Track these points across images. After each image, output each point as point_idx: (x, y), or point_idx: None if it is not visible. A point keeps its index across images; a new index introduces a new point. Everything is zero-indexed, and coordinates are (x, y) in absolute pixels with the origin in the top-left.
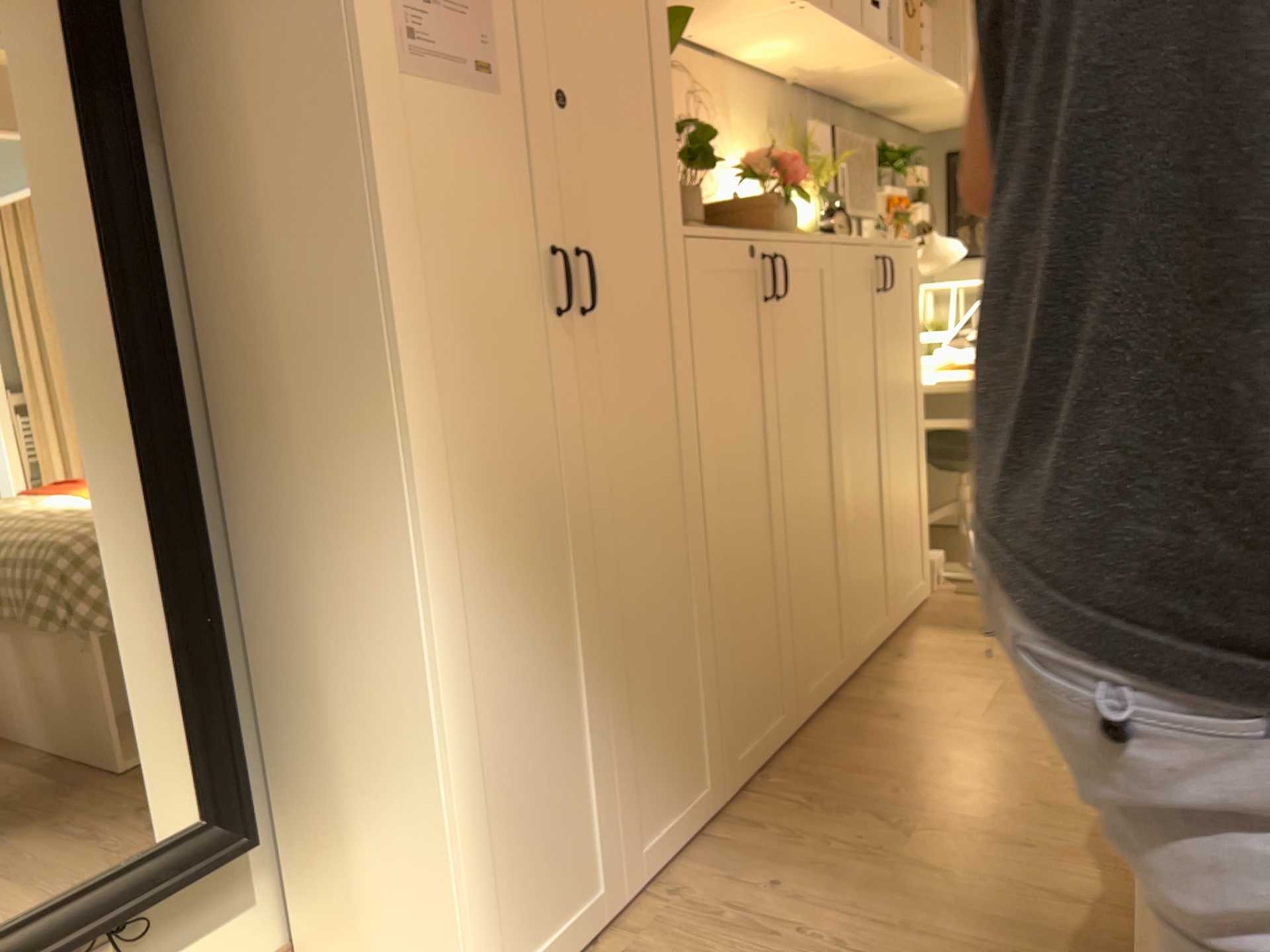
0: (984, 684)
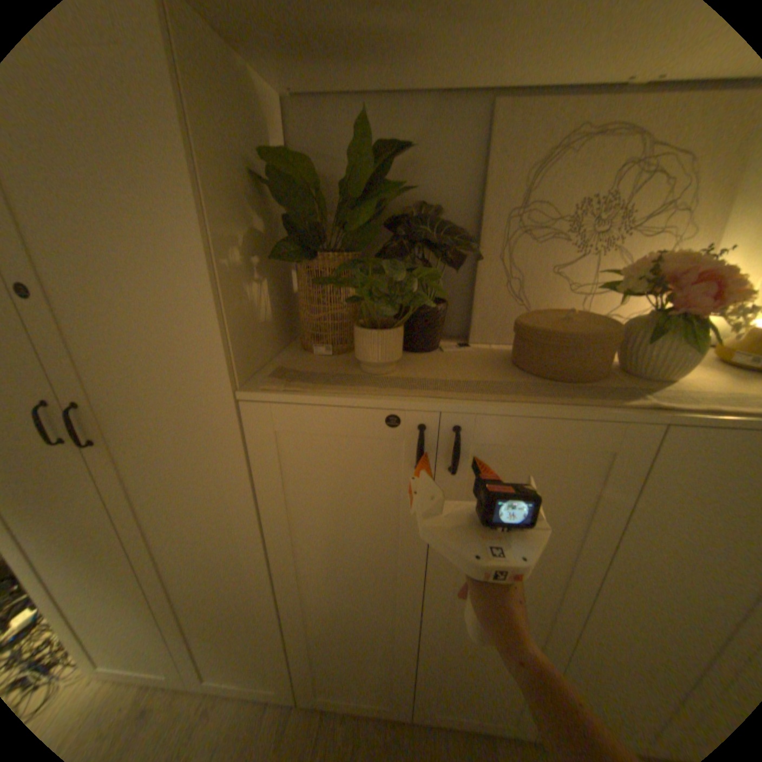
0: None
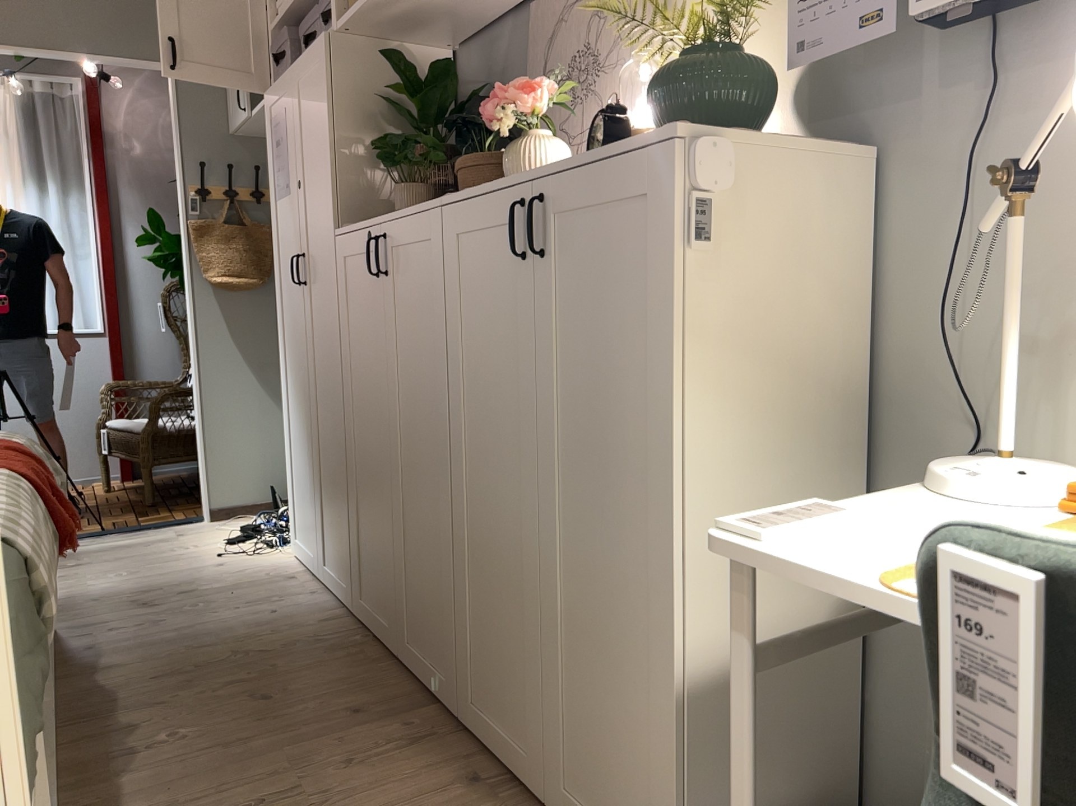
0: (322, 798)
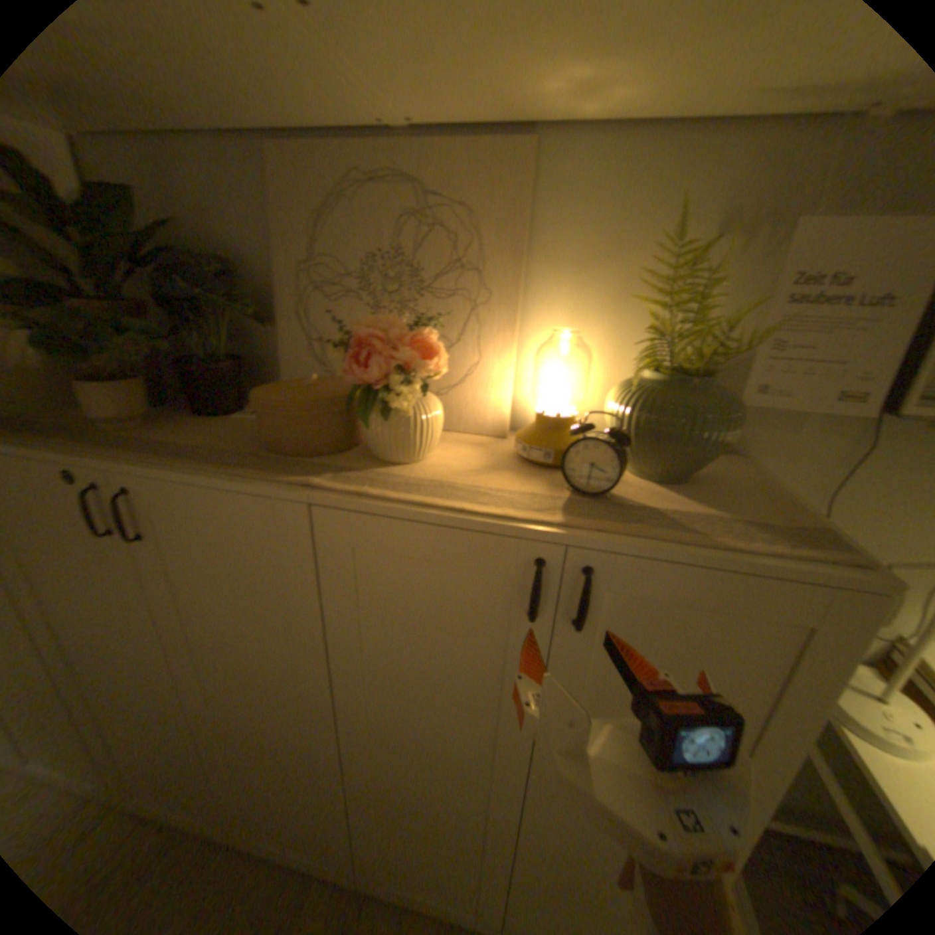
0: None
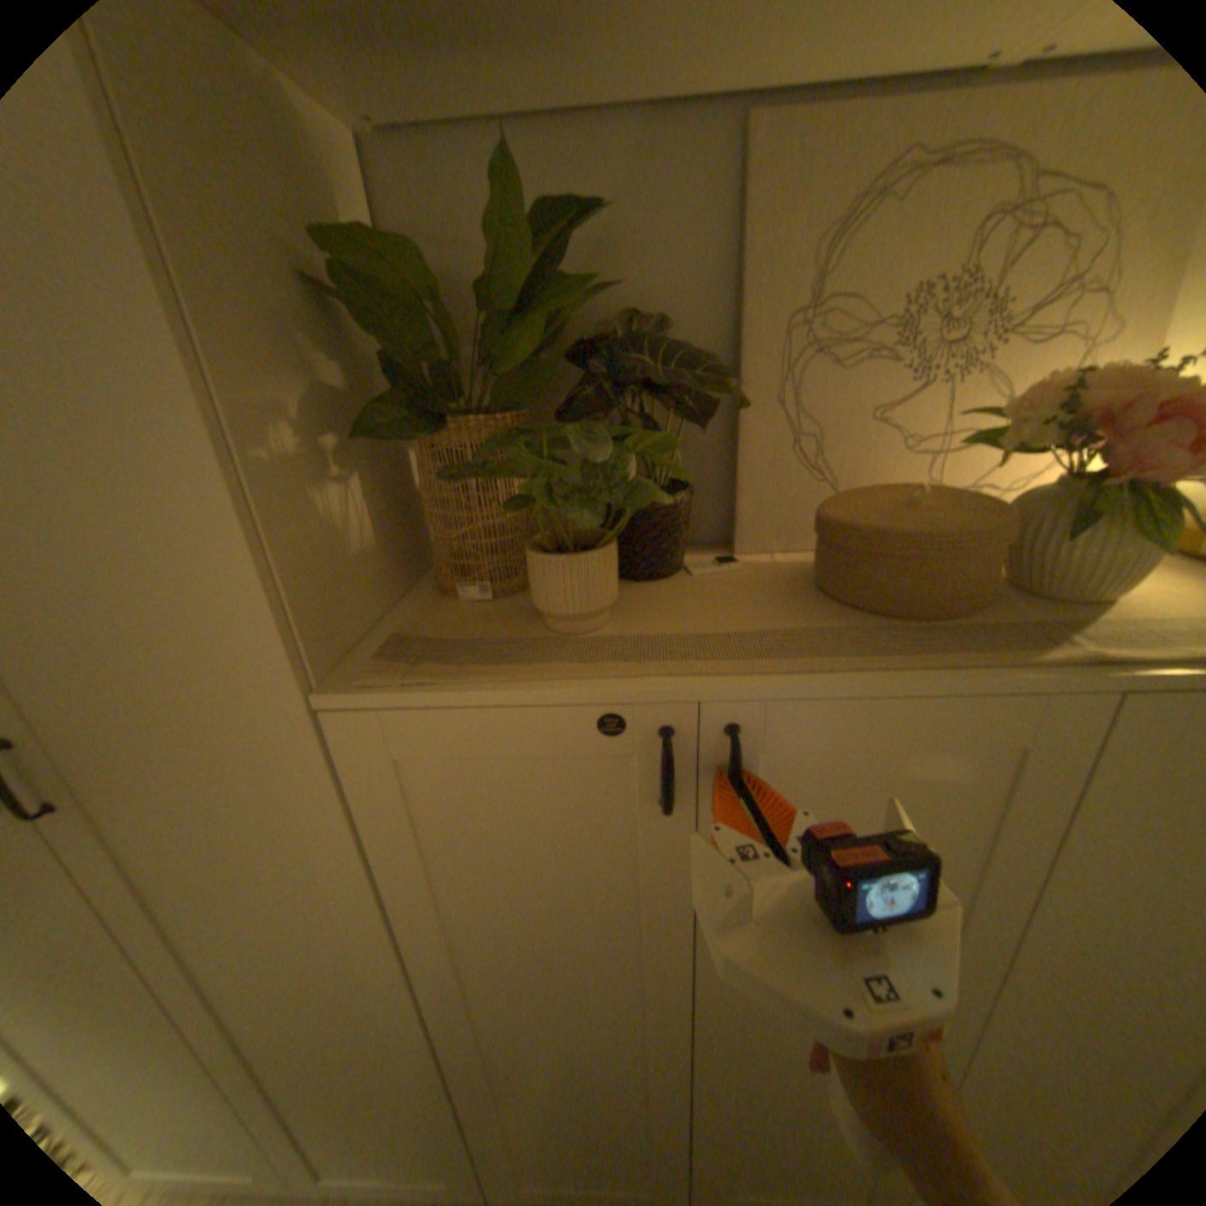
0: None
